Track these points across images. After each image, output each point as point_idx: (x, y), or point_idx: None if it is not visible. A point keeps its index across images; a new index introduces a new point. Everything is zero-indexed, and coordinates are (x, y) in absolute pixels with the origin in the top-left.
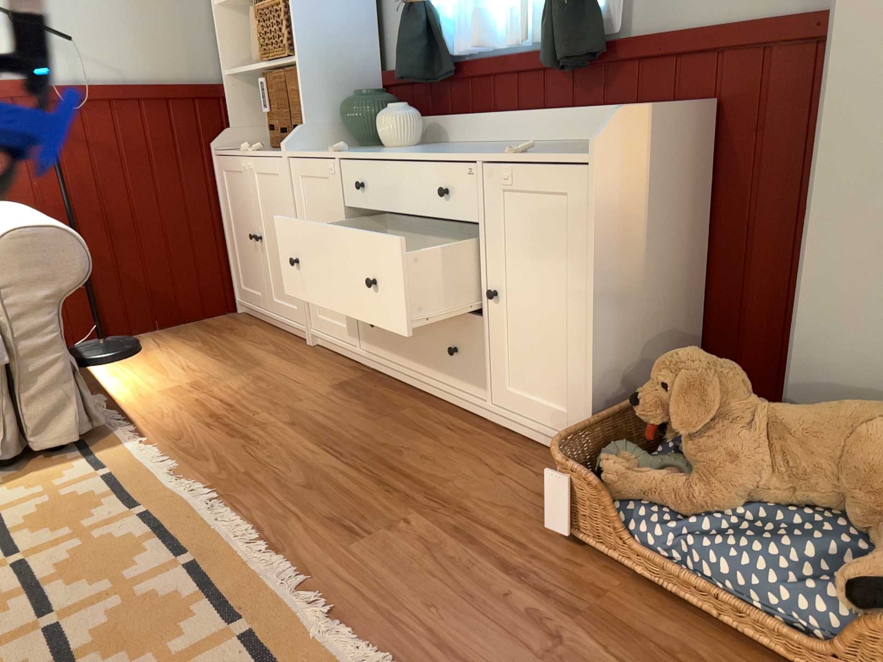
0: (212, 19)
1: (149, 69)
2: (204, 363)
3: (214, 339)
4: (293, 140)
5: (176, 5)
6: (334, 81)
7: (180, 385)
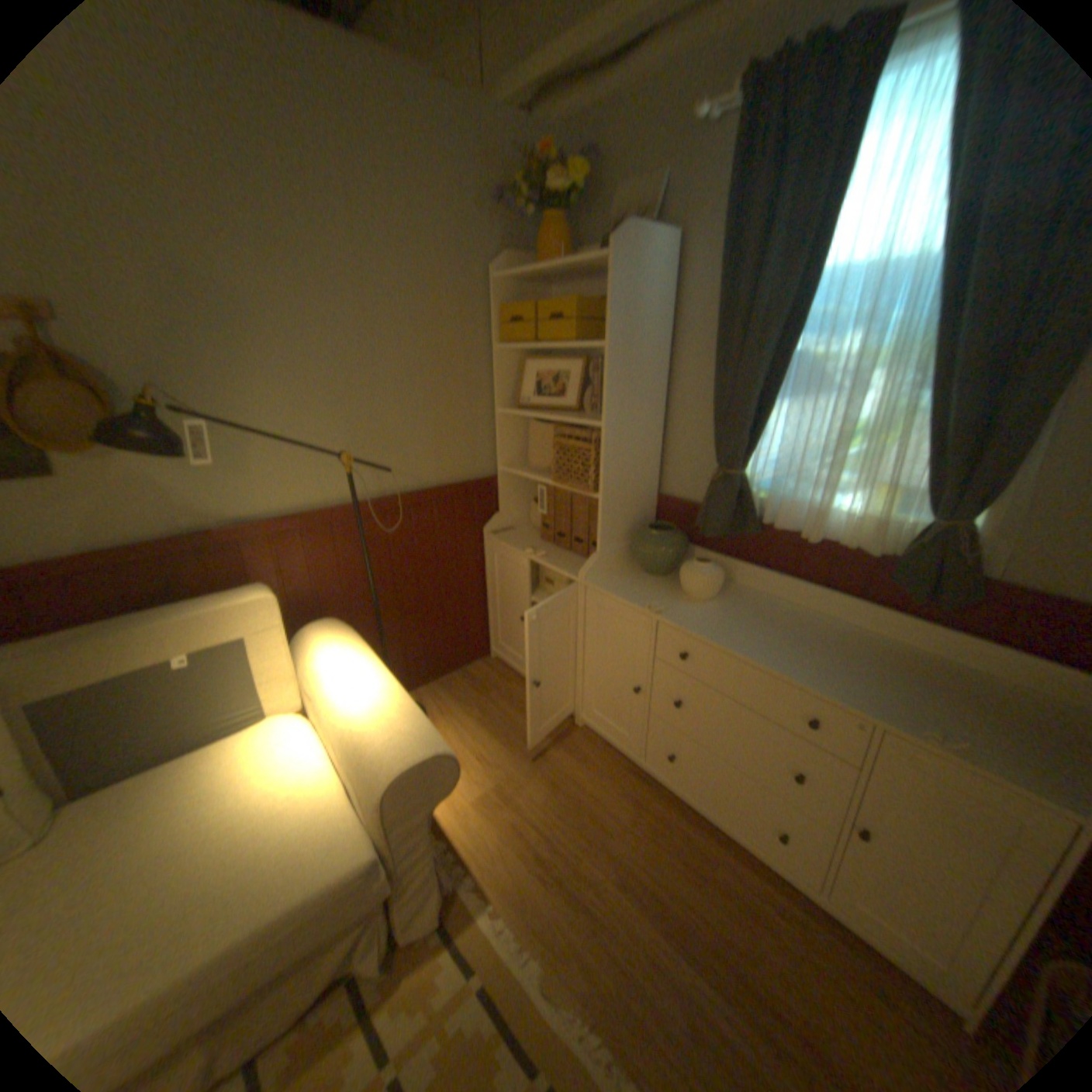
0: (492, 419)
1: (440, 469)
2: (493, 750)
3: (487, 704)
4: (591, 568)
5: (465, 410)
6: (625, 510)
7: (486, 793)
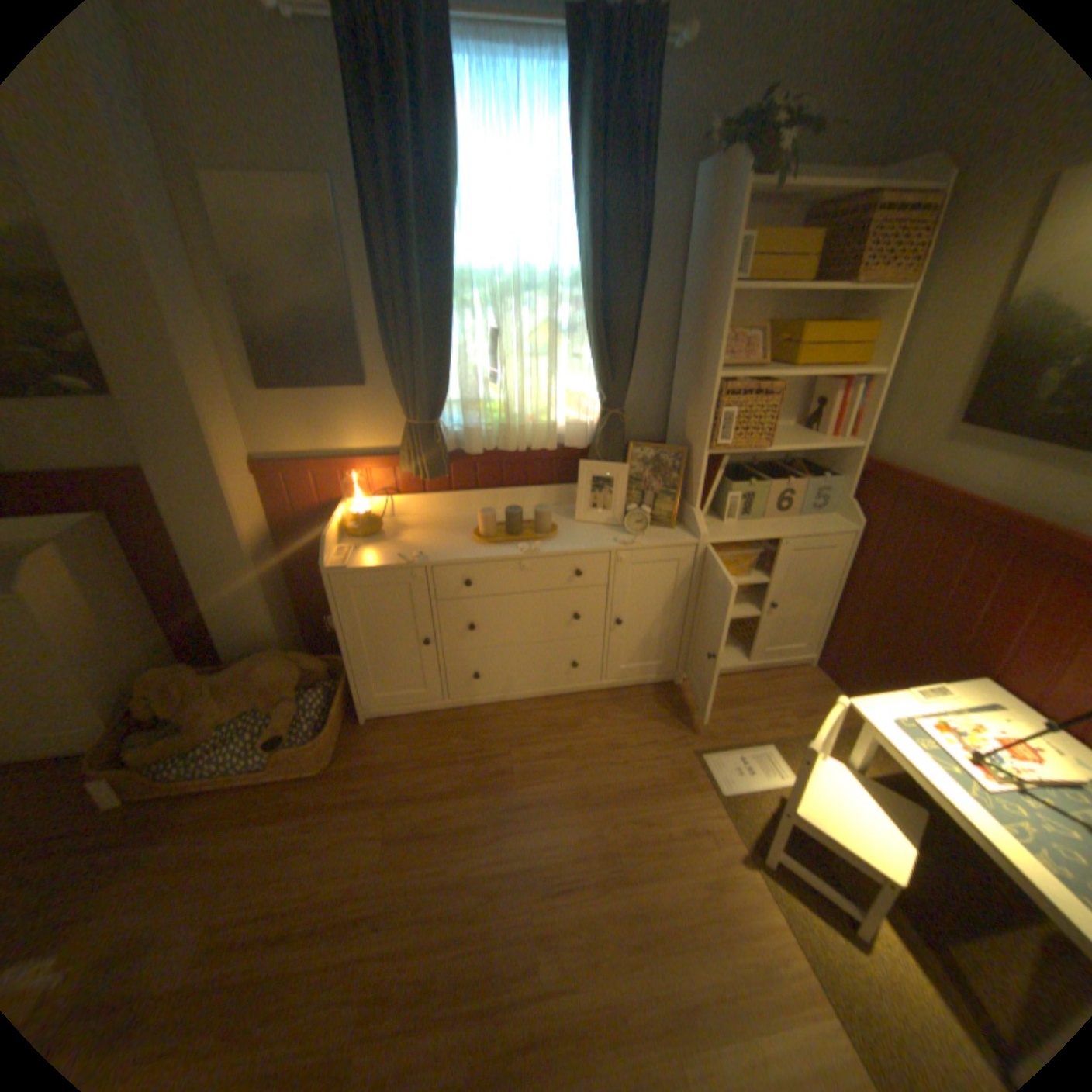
0: None
1: None
2: None
3: None
4: None
5: None
6: None
7: None
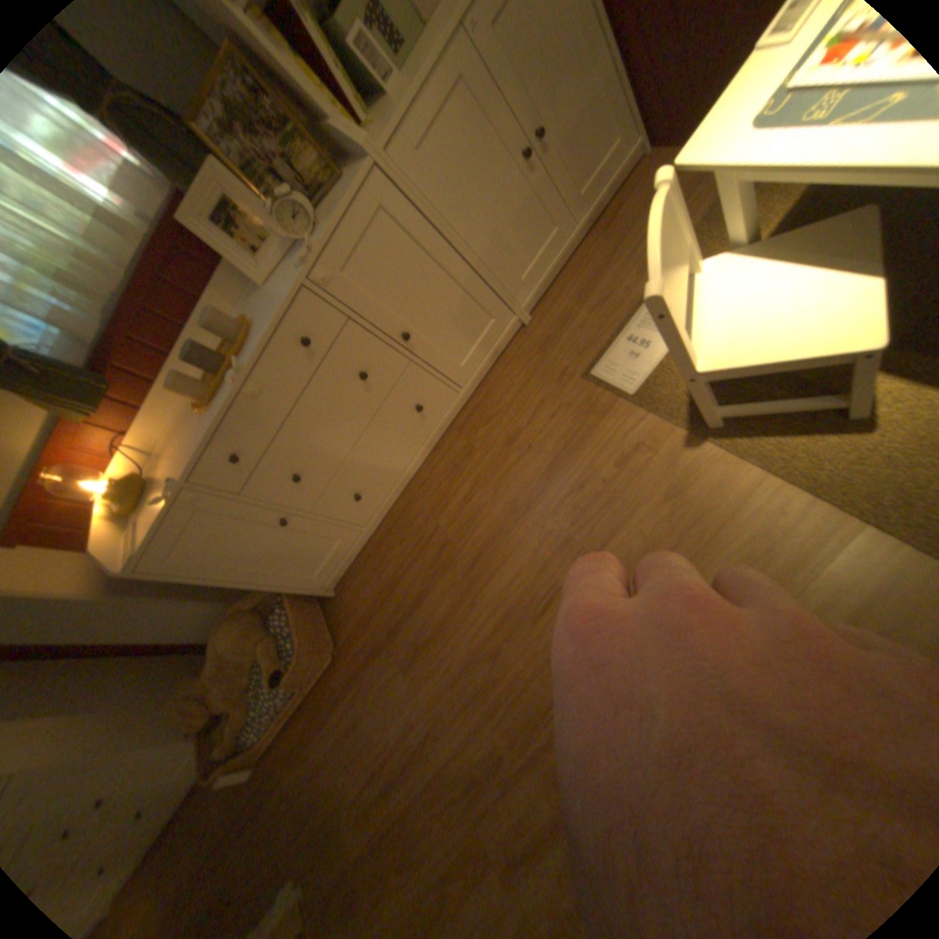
0: None
1: None
2: None
3: None
4: None
5: None
6: None
7: None
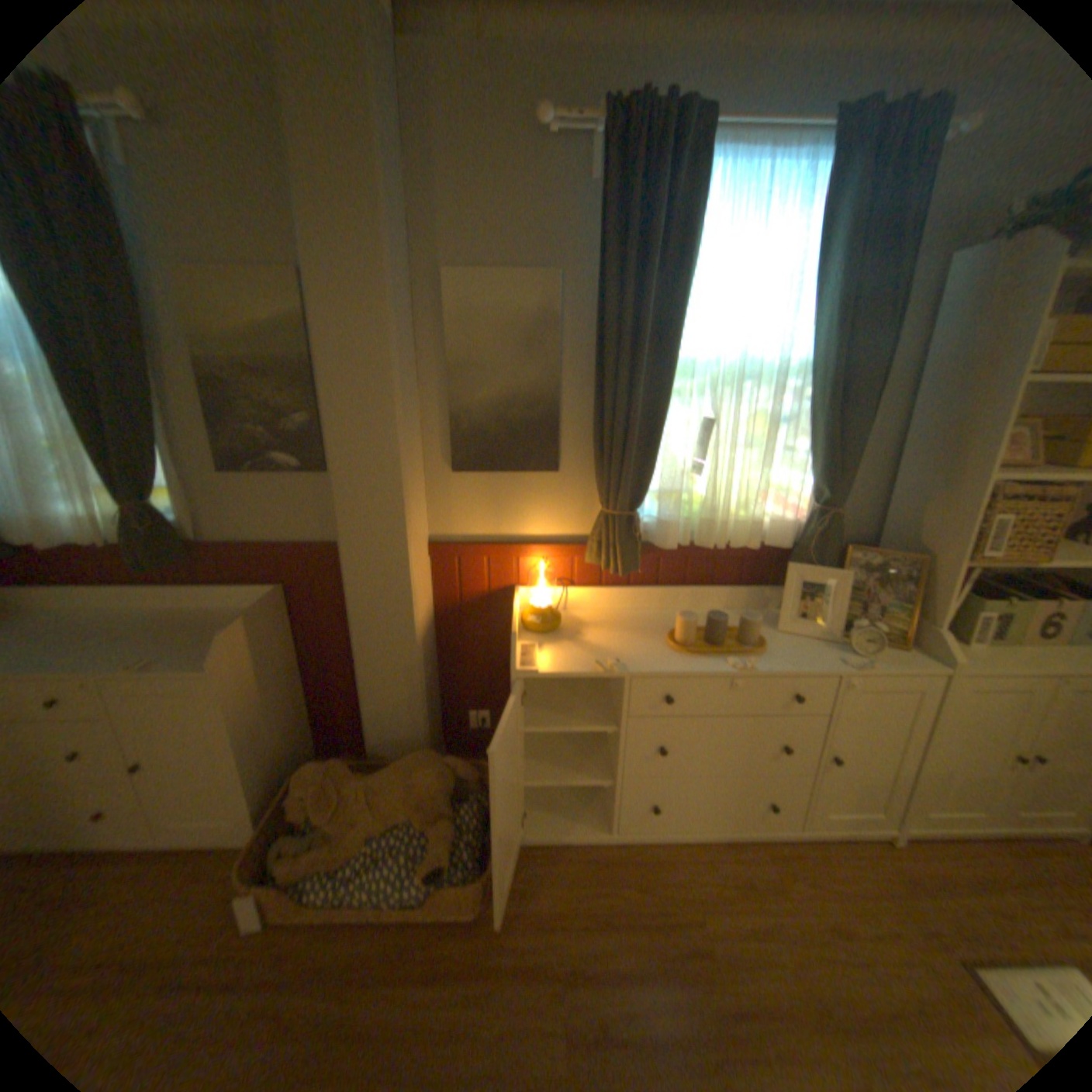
0: None
1: None
2: None
3: None
4: None
5: None
6: None
7: None
